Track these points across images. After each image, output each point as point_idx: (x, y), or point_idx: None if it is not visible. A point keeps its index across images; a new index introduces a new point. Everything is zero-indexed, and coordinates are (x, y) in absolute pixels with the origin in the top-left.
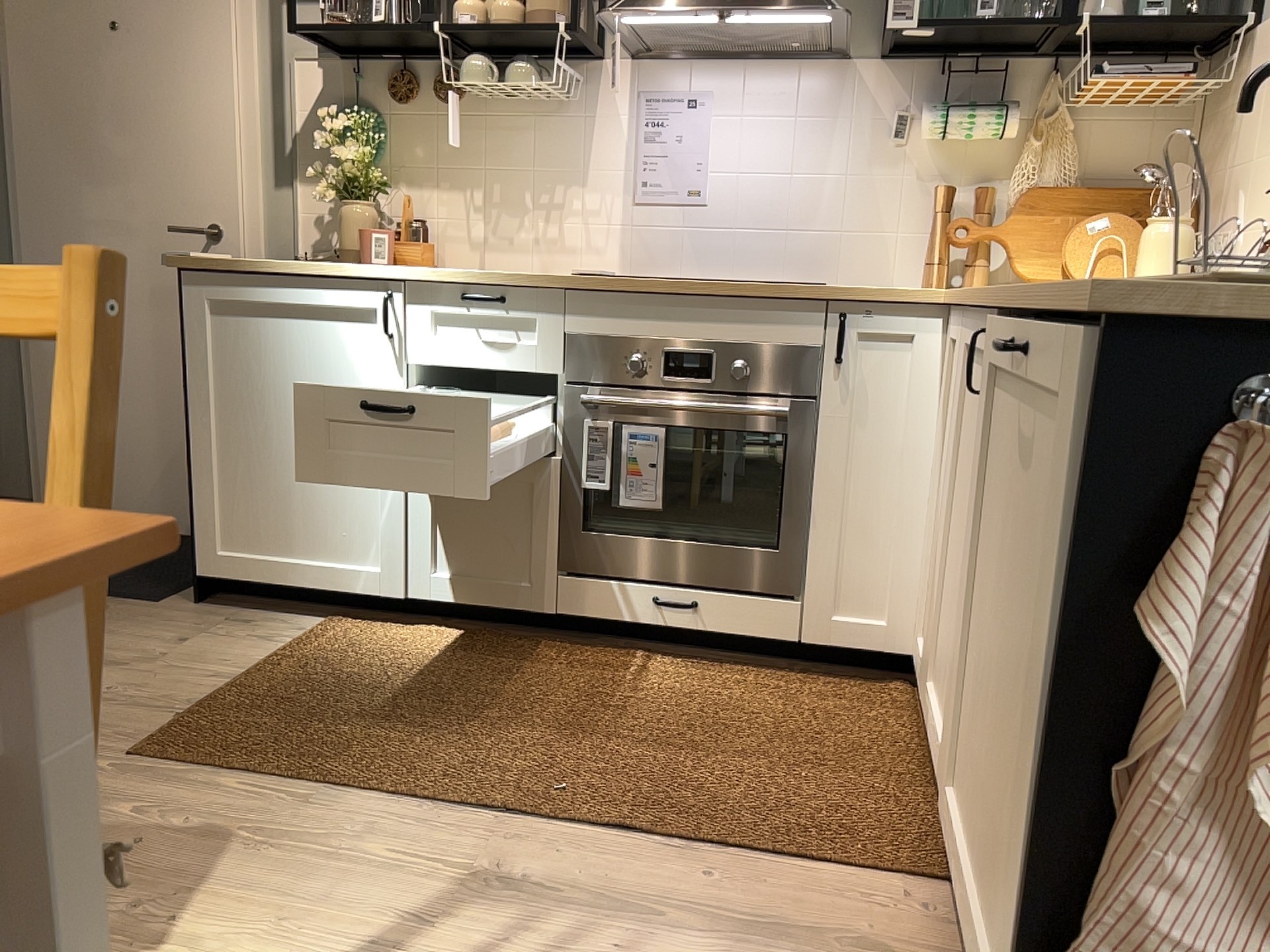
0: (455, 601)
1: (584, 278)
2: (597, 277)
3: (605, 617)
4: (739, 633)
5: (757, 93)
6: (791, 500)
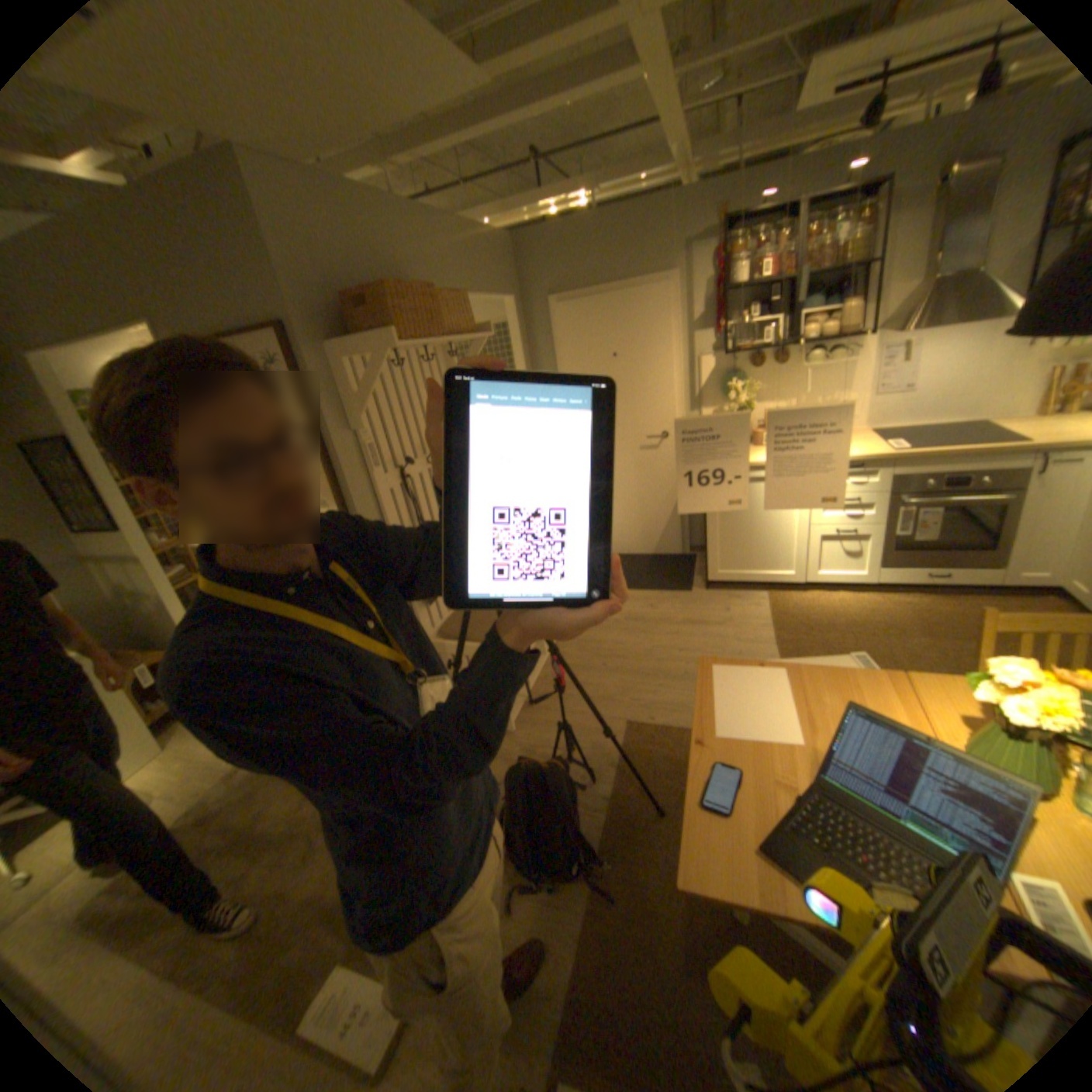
0: (830, 582)
1: (909, 454)
2: (914, 452)
3: (904, 583)
4: (972, 585)
5: (950, 335)
6: (1005, 531)
